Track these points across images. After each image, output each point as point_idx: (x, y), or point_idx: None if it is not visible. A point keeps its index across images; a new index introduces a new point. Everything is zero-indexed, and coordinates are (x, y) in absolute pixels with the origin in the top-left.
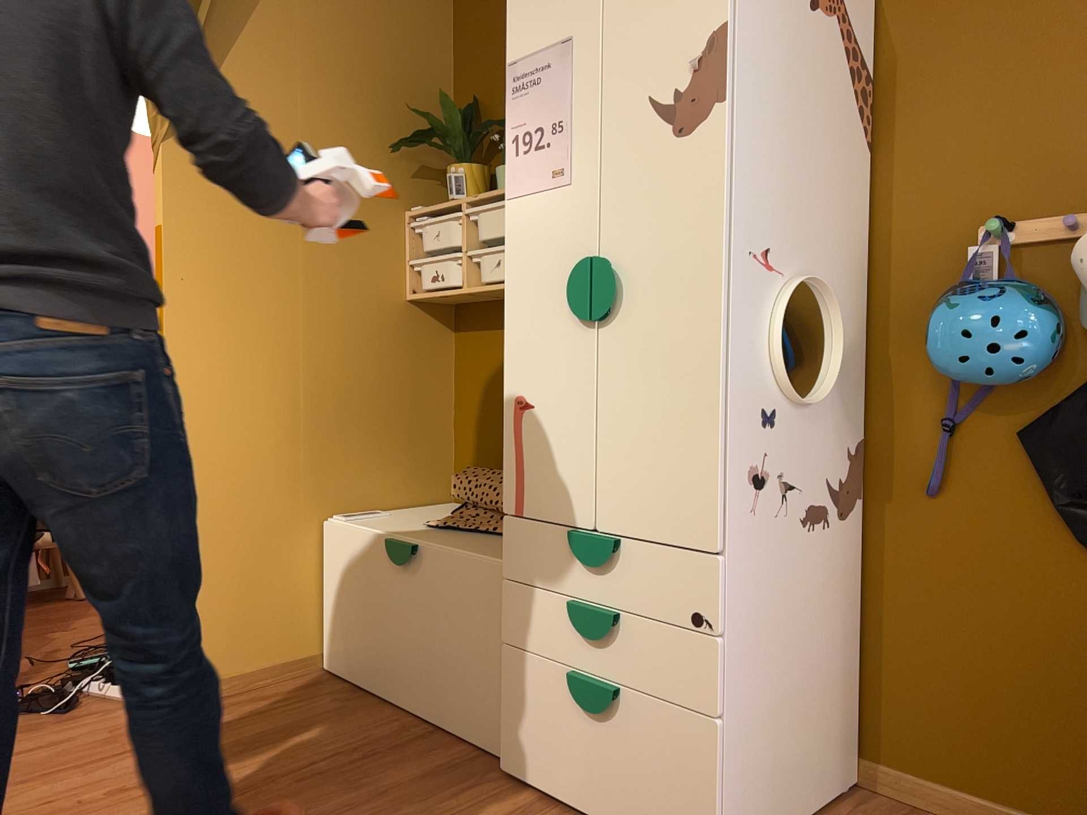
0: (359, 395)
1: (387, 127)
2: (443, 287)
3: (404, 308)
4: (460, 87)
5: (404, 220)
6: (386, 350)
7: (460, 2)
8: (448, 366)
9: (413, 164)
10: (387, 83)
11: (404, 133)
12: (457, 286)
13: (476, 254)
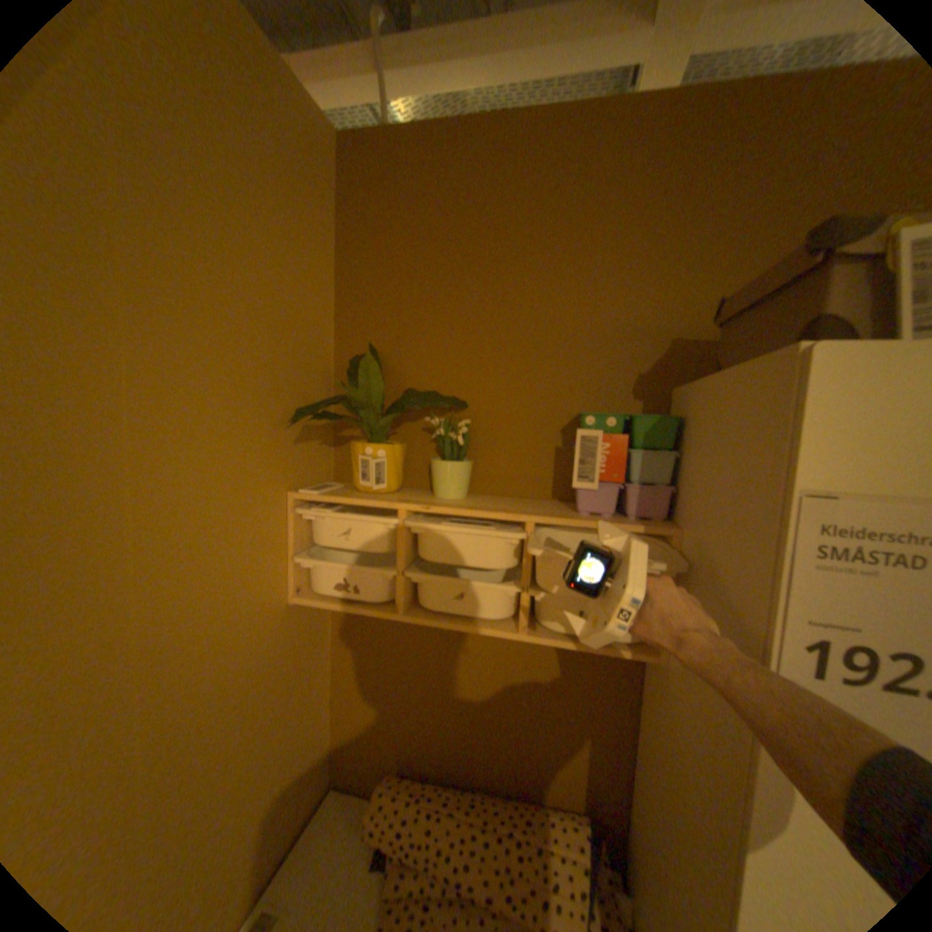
0: (237, 772)
1: (266, 380)
2: (359, 602)
3: (287, 614)
4: (346, 322)
5: (288, 502)
6: (268, 683)
7: (348, 214)
8: (327, 647)
9: (297, 424)
10: (266, 314)
11: (287, 384)
12: (383, 604)
13: (426, 581)
